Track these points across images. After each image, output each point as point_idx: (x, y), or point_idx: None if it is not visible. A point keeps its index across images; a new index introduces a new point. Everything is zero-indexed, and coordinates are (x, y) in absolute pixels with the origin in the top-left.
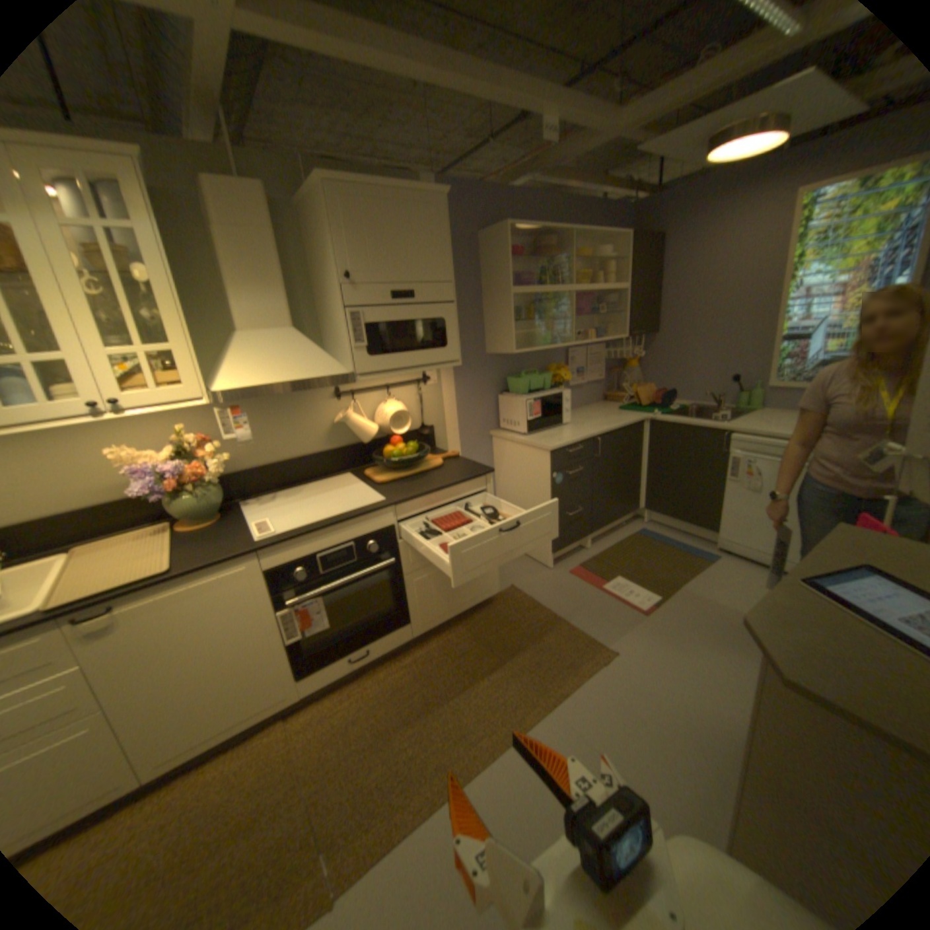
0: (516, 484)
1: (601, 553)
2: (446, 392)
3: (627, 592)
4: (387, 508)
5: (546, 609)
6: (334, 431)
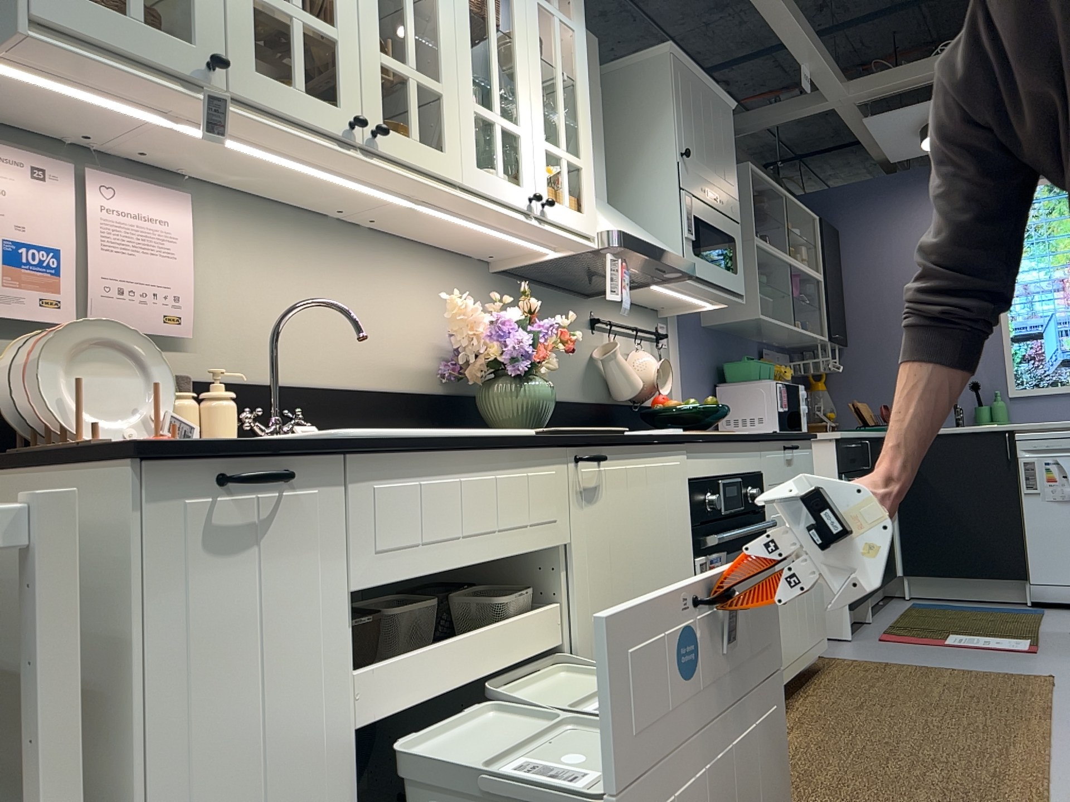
0: None
1: (893, 622)
2: (676, 363)
3: (980, 641)
4: (762, 439)
5: (903, 663)
6: (590, 375)
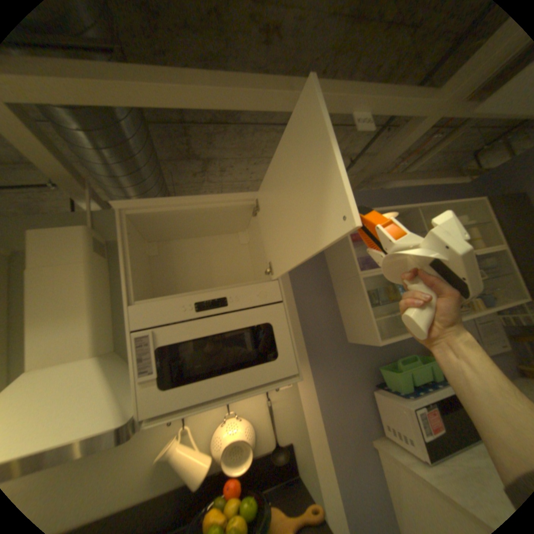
0: None
1: None
2: (304, 395)
3: None
4: None
5: None
6: (158, 469)
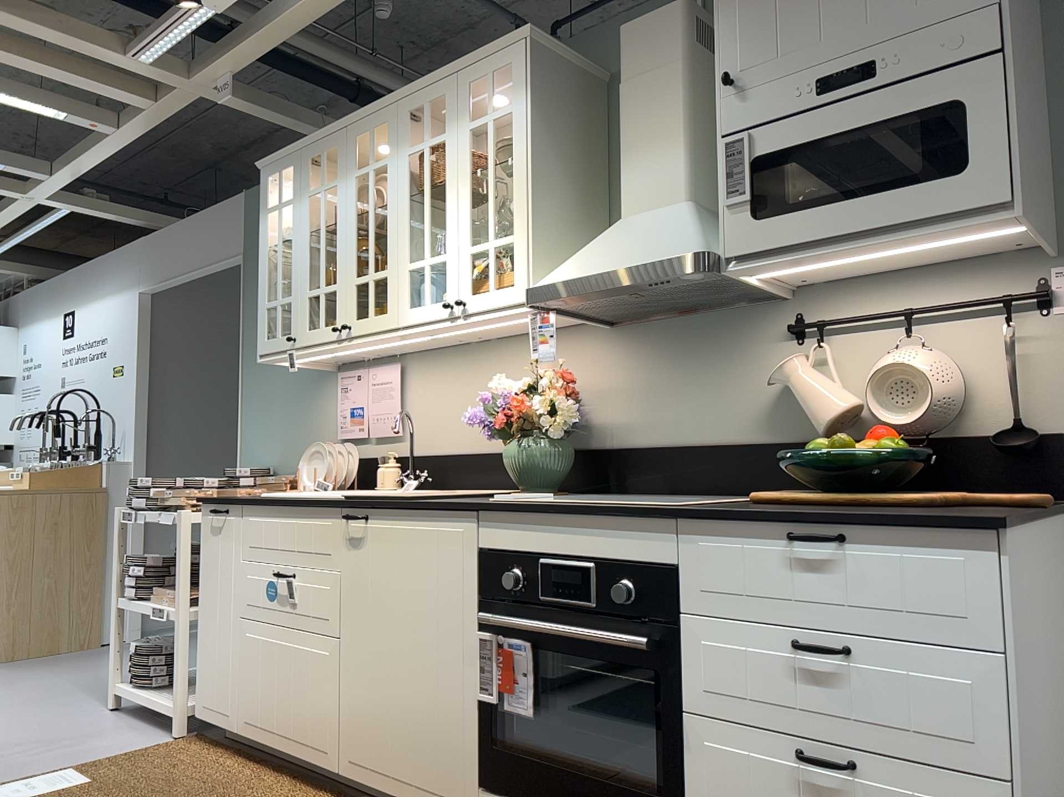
0: None
1: None
2: None
3: None
4: (660, 516)
5: None
6: (780, 405)
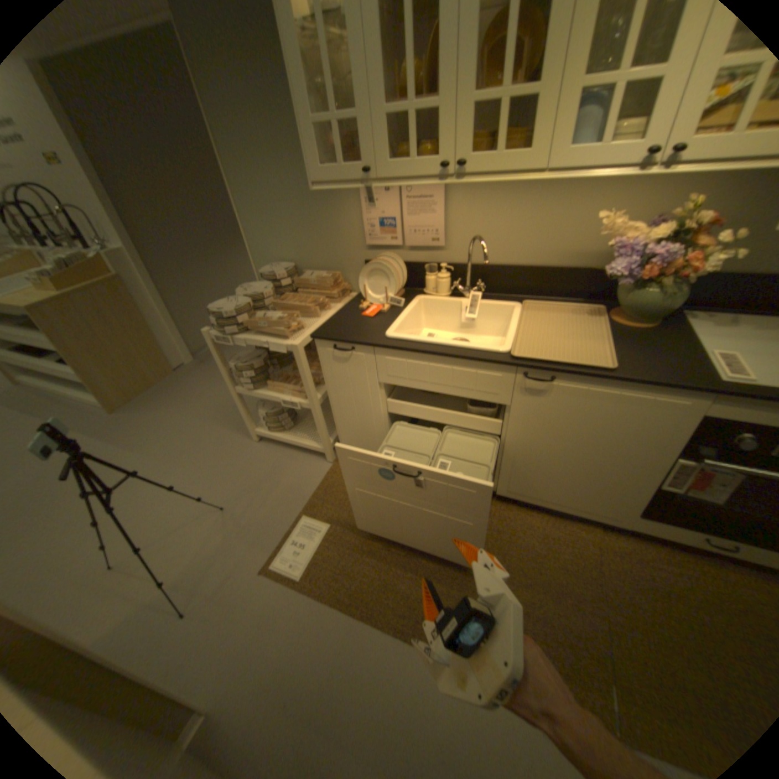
0: None
1: None
2: None
3: None
4: None
5: None
6: None
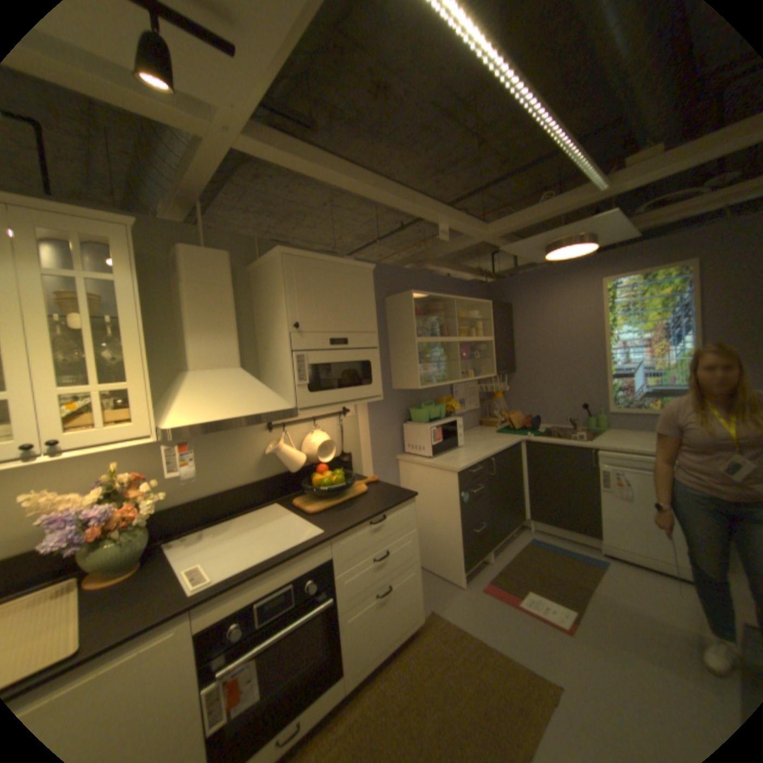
0: (423, 503)
1: (505, 568)
2: (361, 422)
3: (543, 610)
4: (326, 541)
5: (473, 639)
6: (263, 461)
